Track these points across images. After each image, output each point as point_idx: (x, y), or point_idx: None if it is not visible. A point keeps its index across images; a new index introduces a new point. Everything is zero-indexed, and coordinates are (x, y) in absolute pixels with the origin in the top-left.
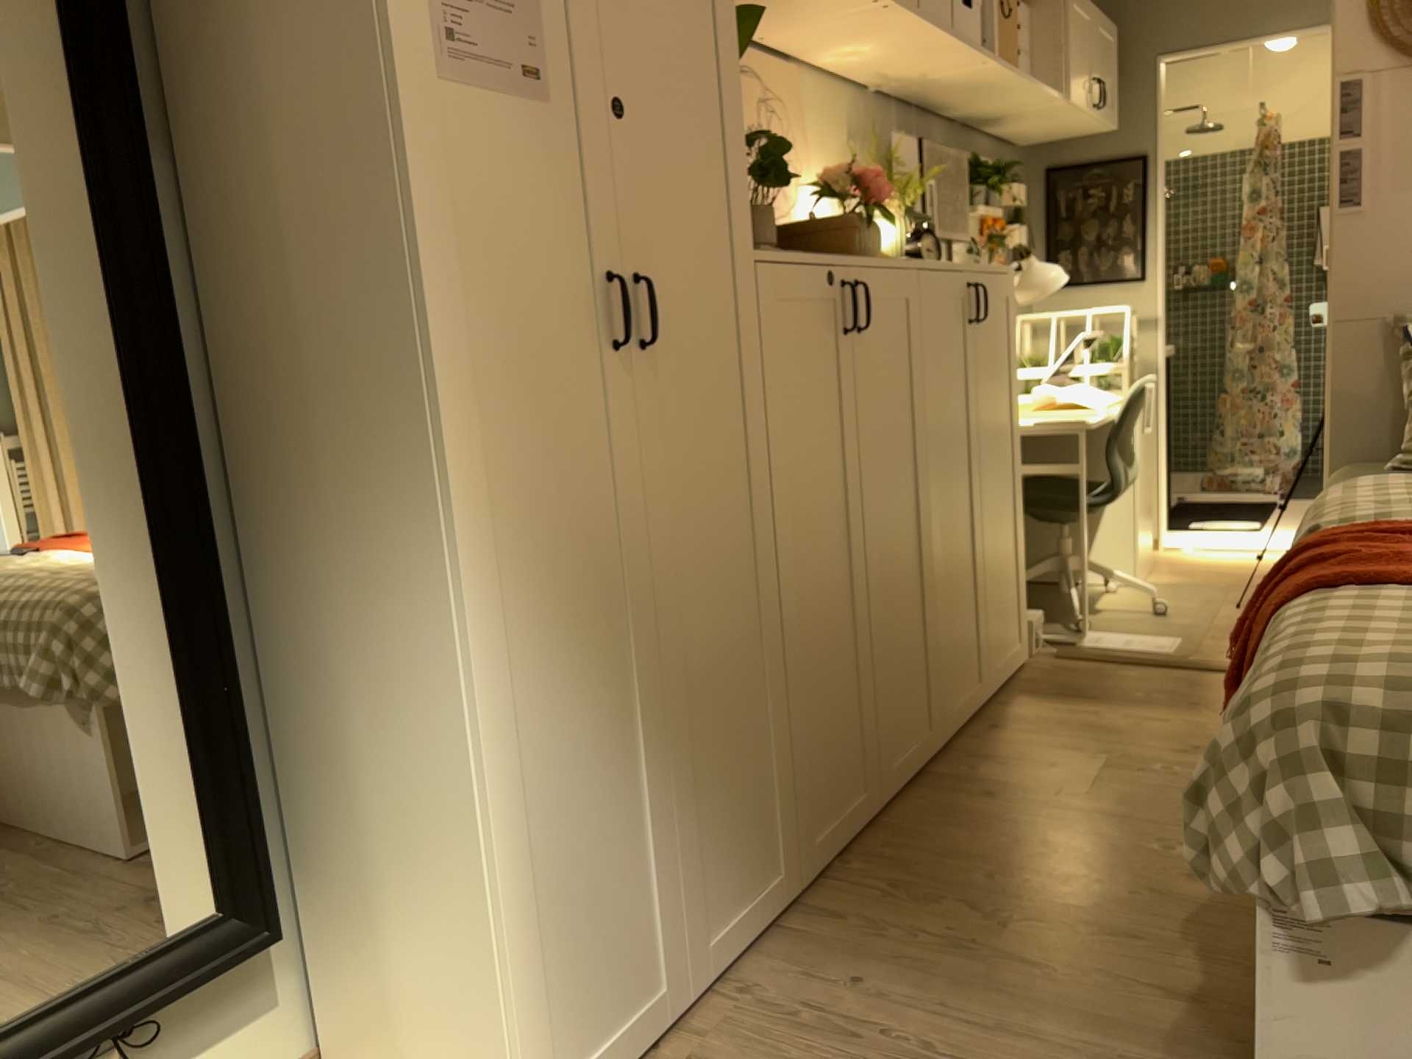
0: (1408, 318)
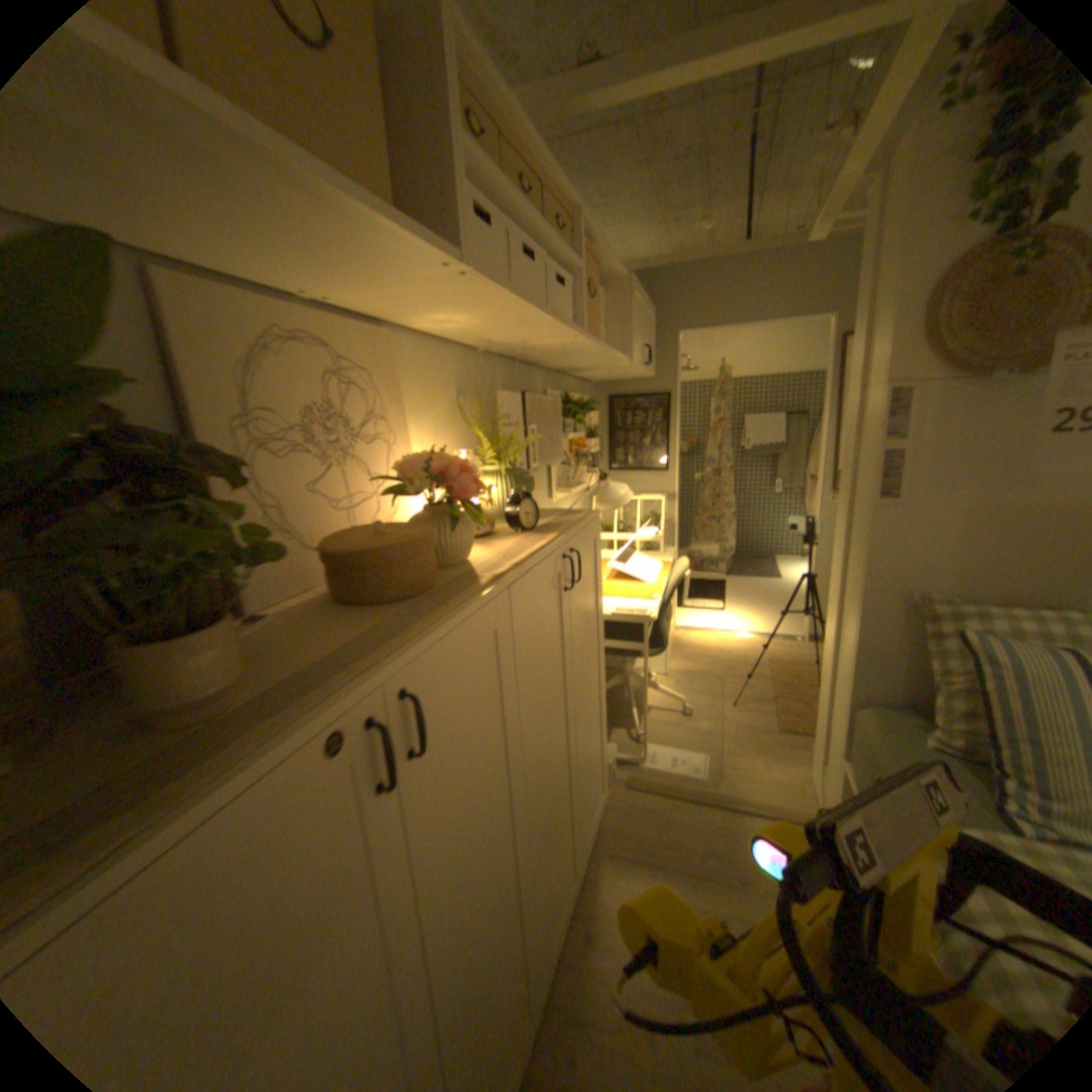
0: (937, 596)
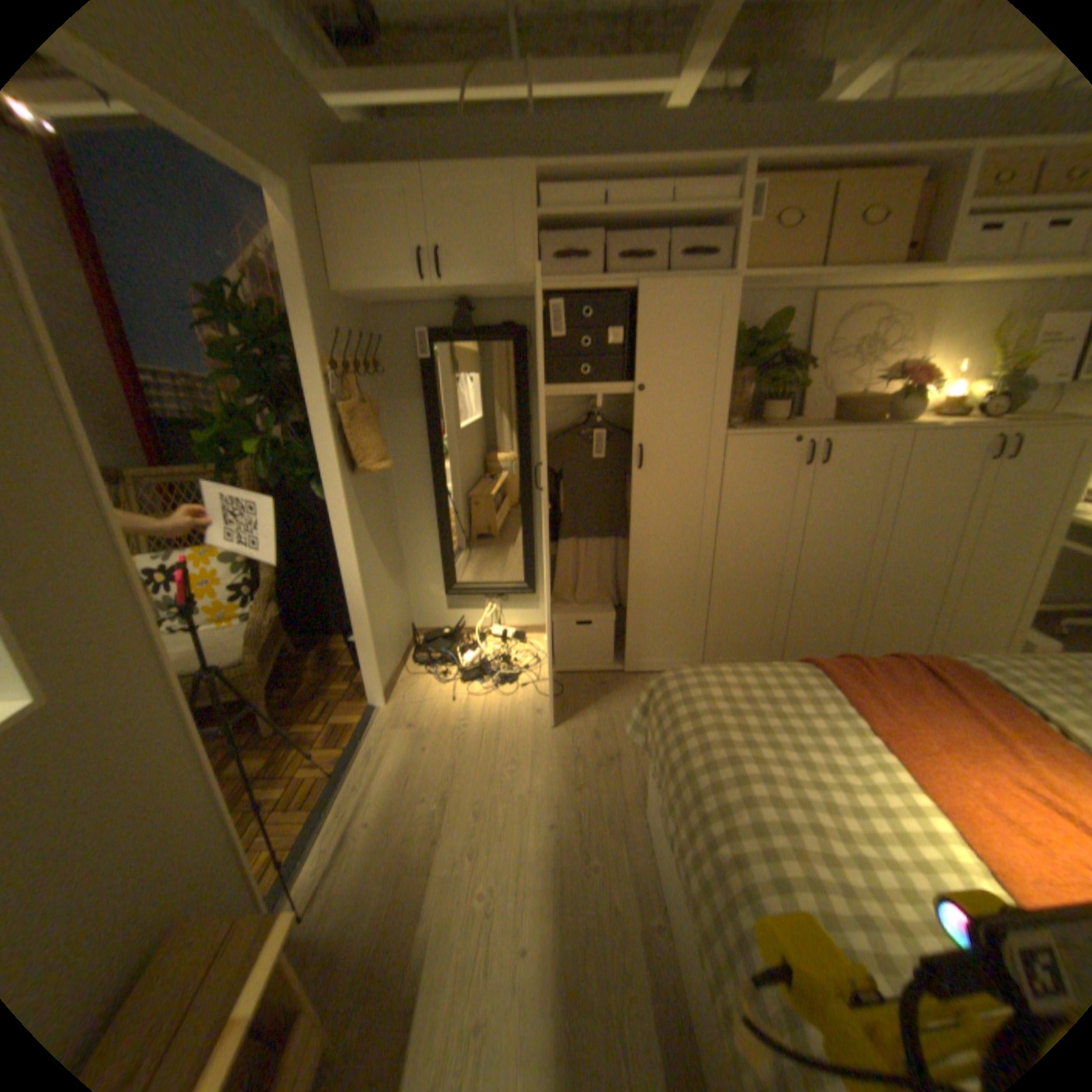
0: None
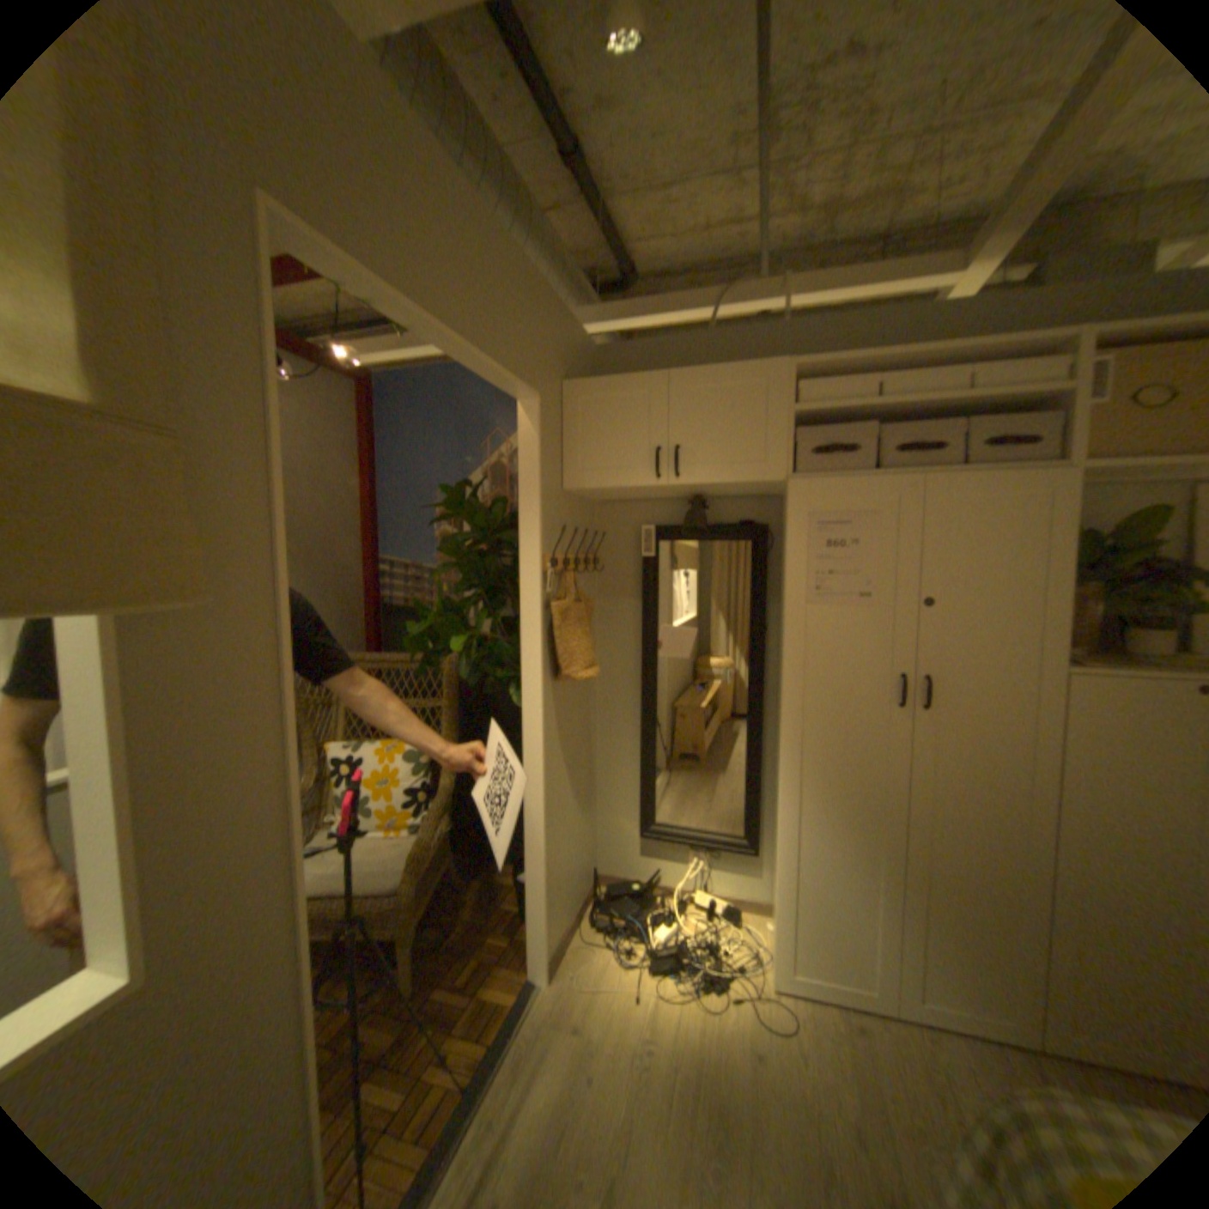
0: None
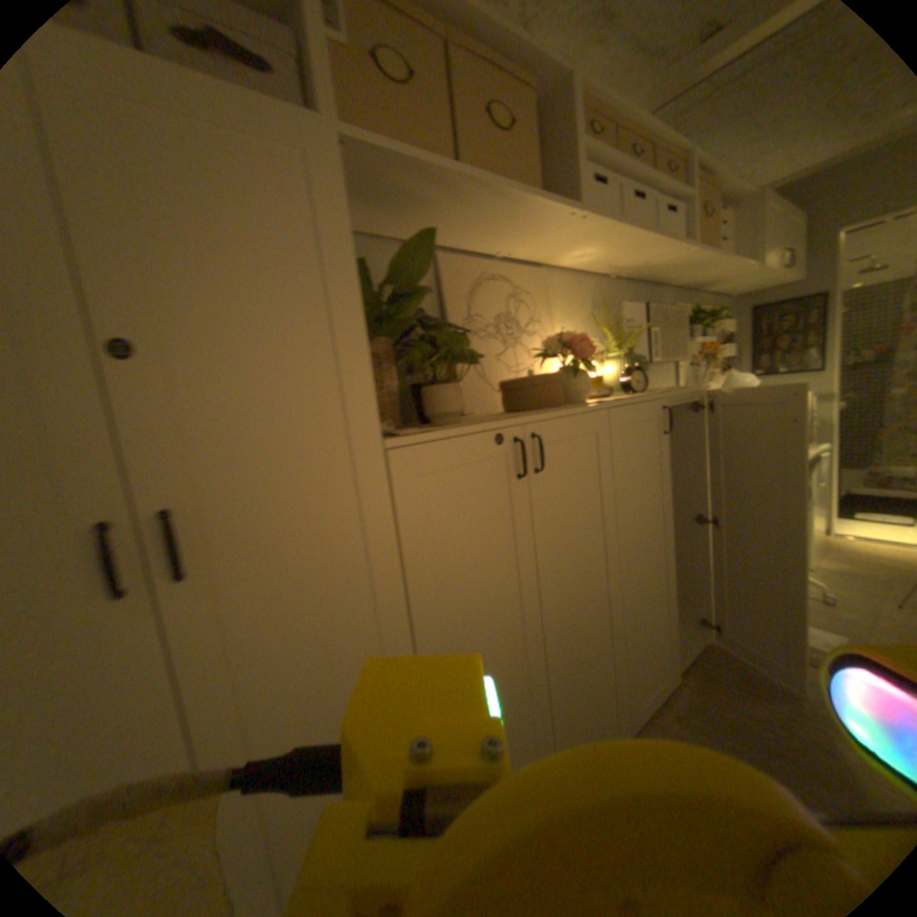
0: None
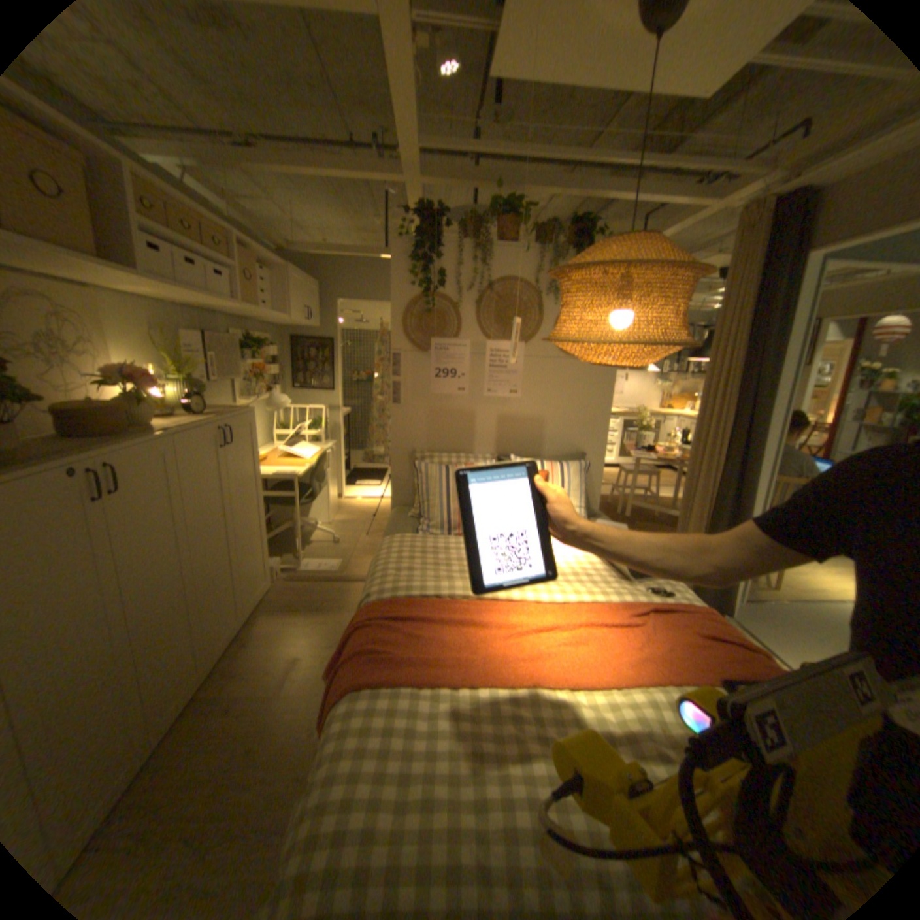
0: (420, 451)
